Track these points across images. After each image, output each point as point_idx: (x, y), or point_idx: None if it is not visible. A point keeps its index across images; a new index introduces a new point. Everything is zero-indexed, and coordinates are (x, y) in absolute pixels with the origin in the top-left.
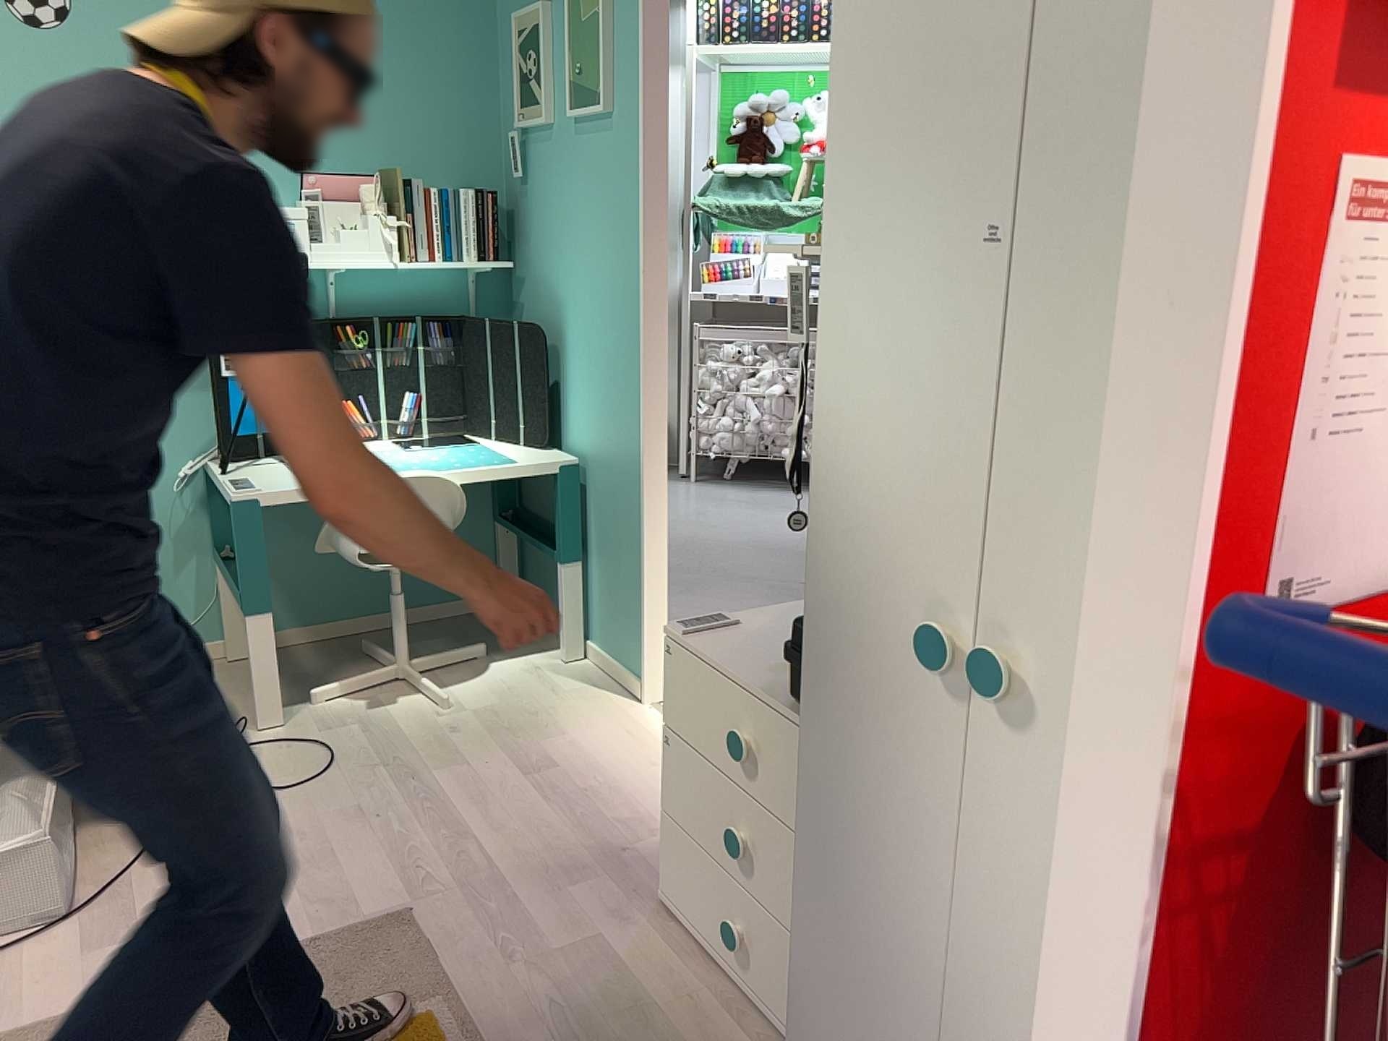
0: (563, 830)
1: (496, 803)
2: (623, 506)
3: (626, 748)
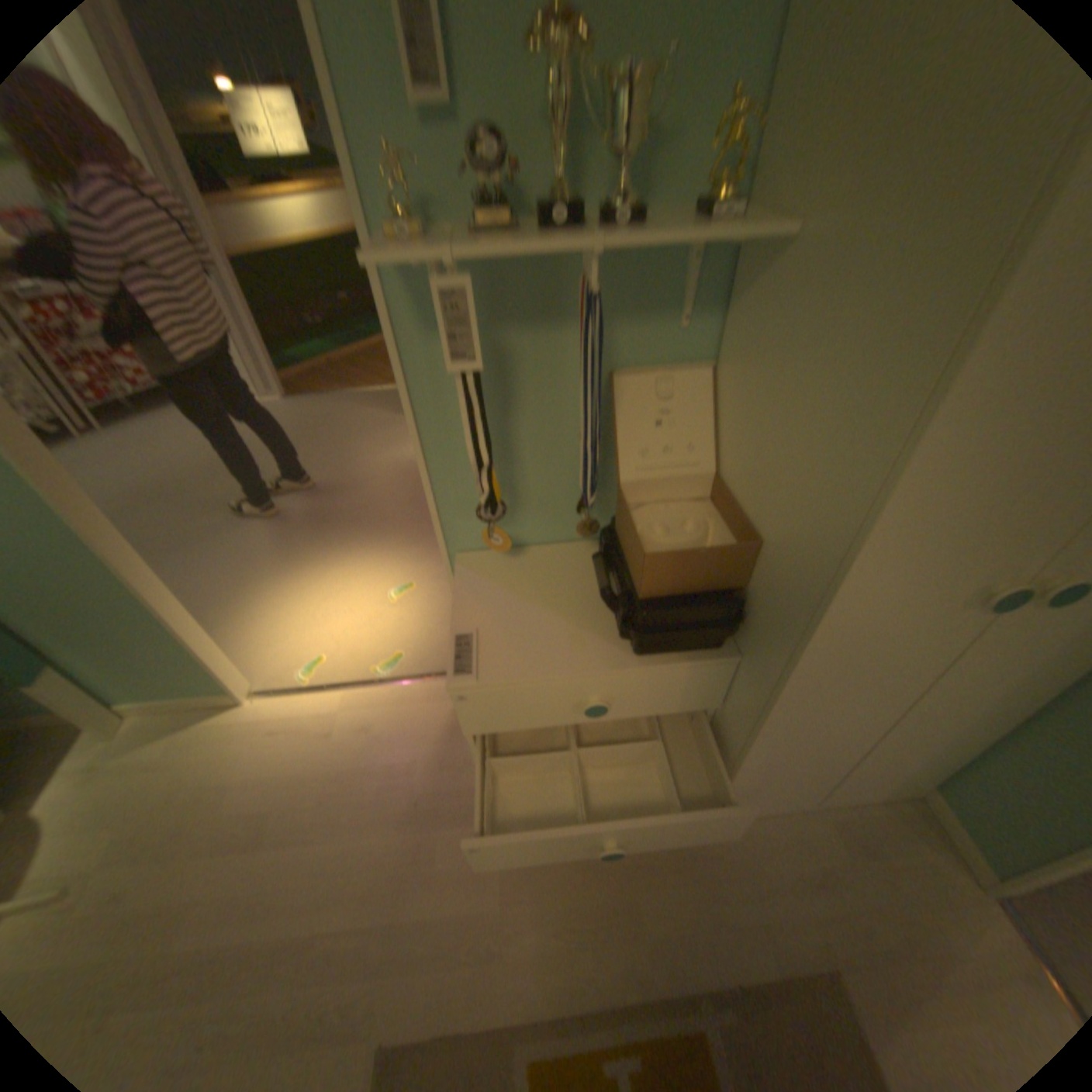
0: (357, 843)
1: (275, 892)
2: (84, 594)
3: (289, 743)
